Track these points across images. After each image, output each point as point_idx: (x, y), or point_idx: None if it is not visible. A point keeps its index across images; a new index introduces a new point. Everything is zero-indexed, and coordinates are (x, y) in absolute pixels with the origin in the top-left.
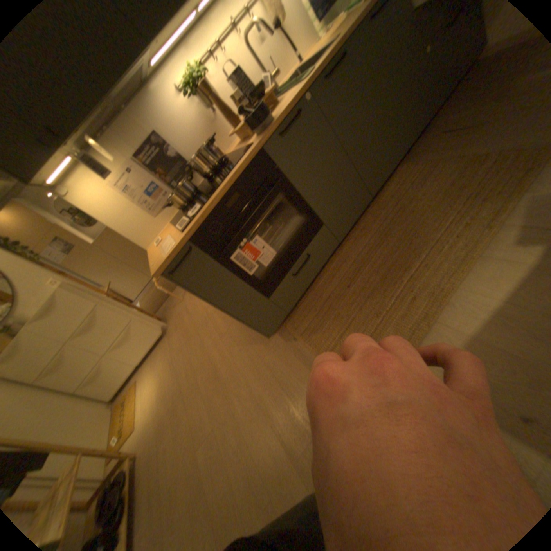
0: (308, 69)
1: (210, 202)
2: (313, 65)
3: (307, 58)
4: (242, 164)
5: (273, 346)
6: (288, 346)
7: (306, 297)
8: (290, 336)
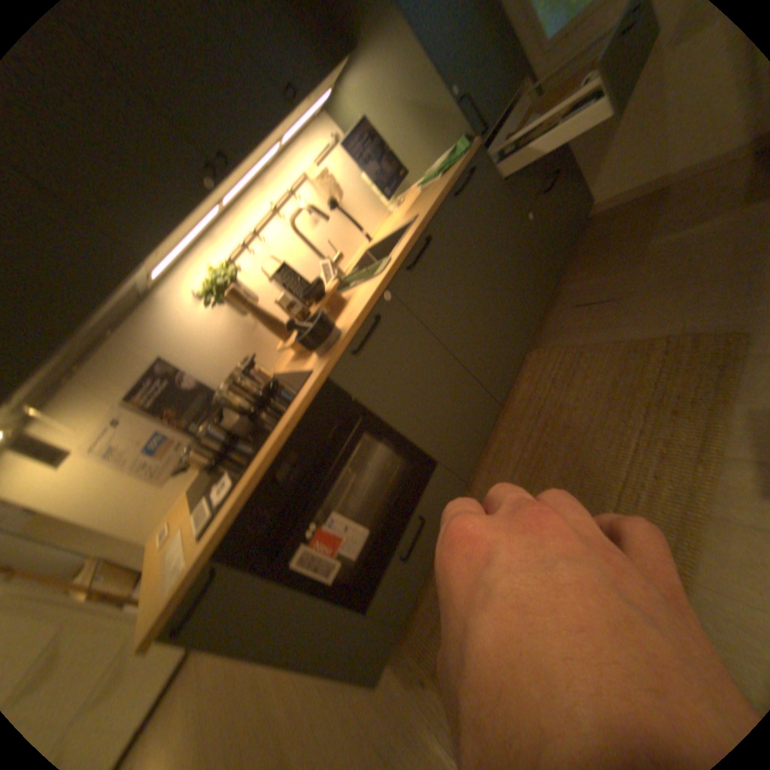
0: (382, 260)
1: (246, 479)
2: (388, 254)
3: (379, 238)
4: (298, 407)
5: (384, 698)
6: (413, 701)
7: (428, 585)
8: (413, 675)
